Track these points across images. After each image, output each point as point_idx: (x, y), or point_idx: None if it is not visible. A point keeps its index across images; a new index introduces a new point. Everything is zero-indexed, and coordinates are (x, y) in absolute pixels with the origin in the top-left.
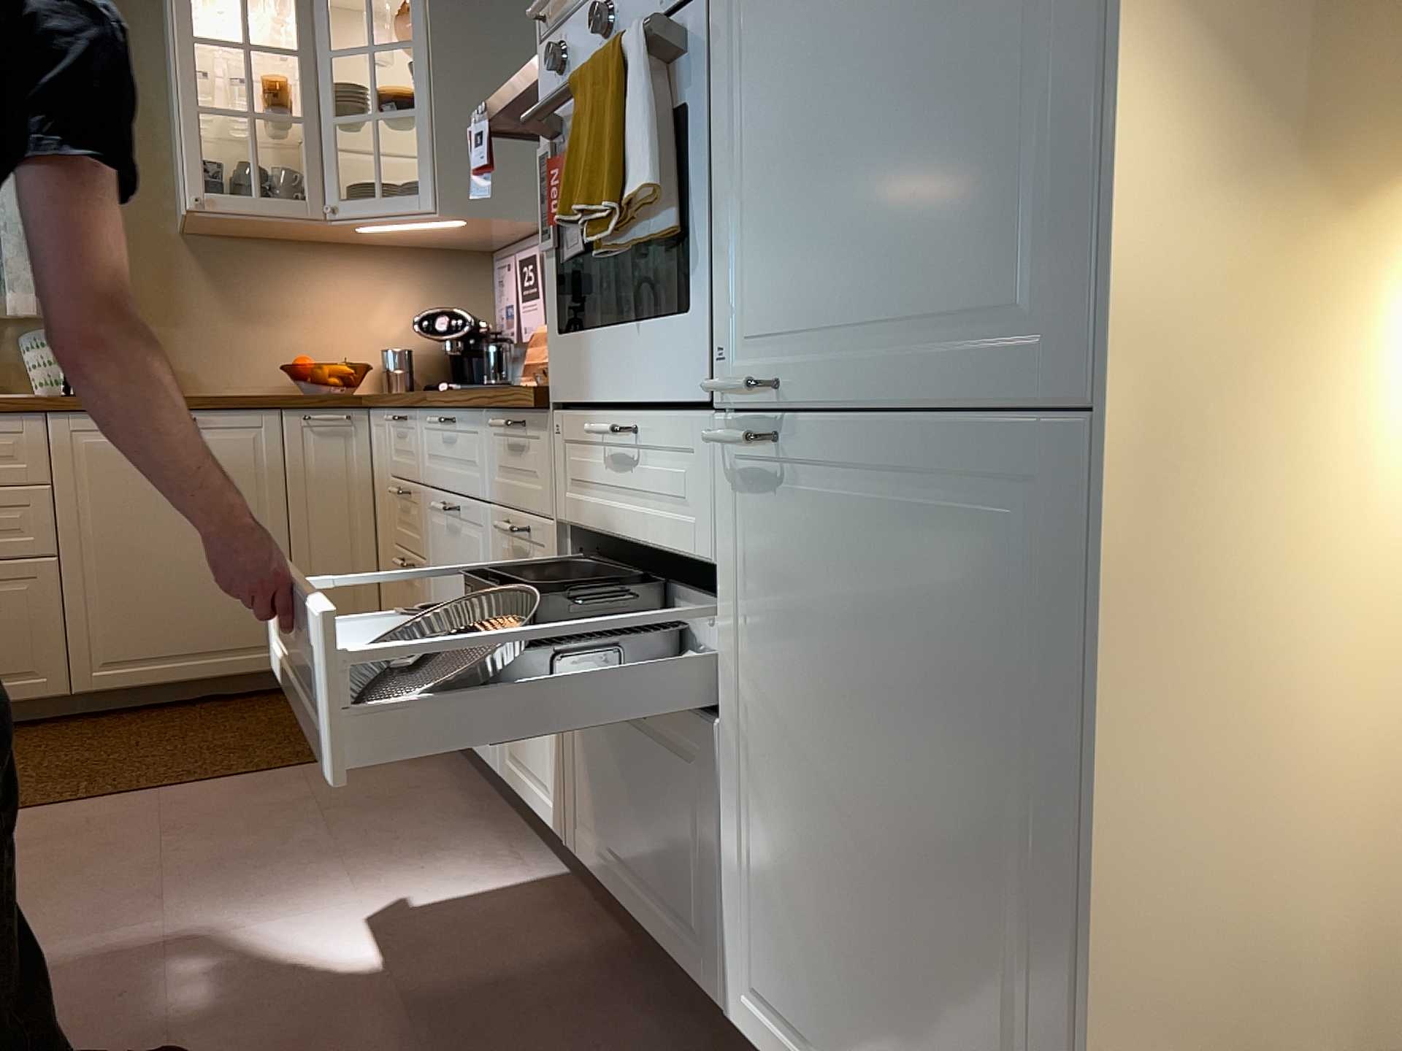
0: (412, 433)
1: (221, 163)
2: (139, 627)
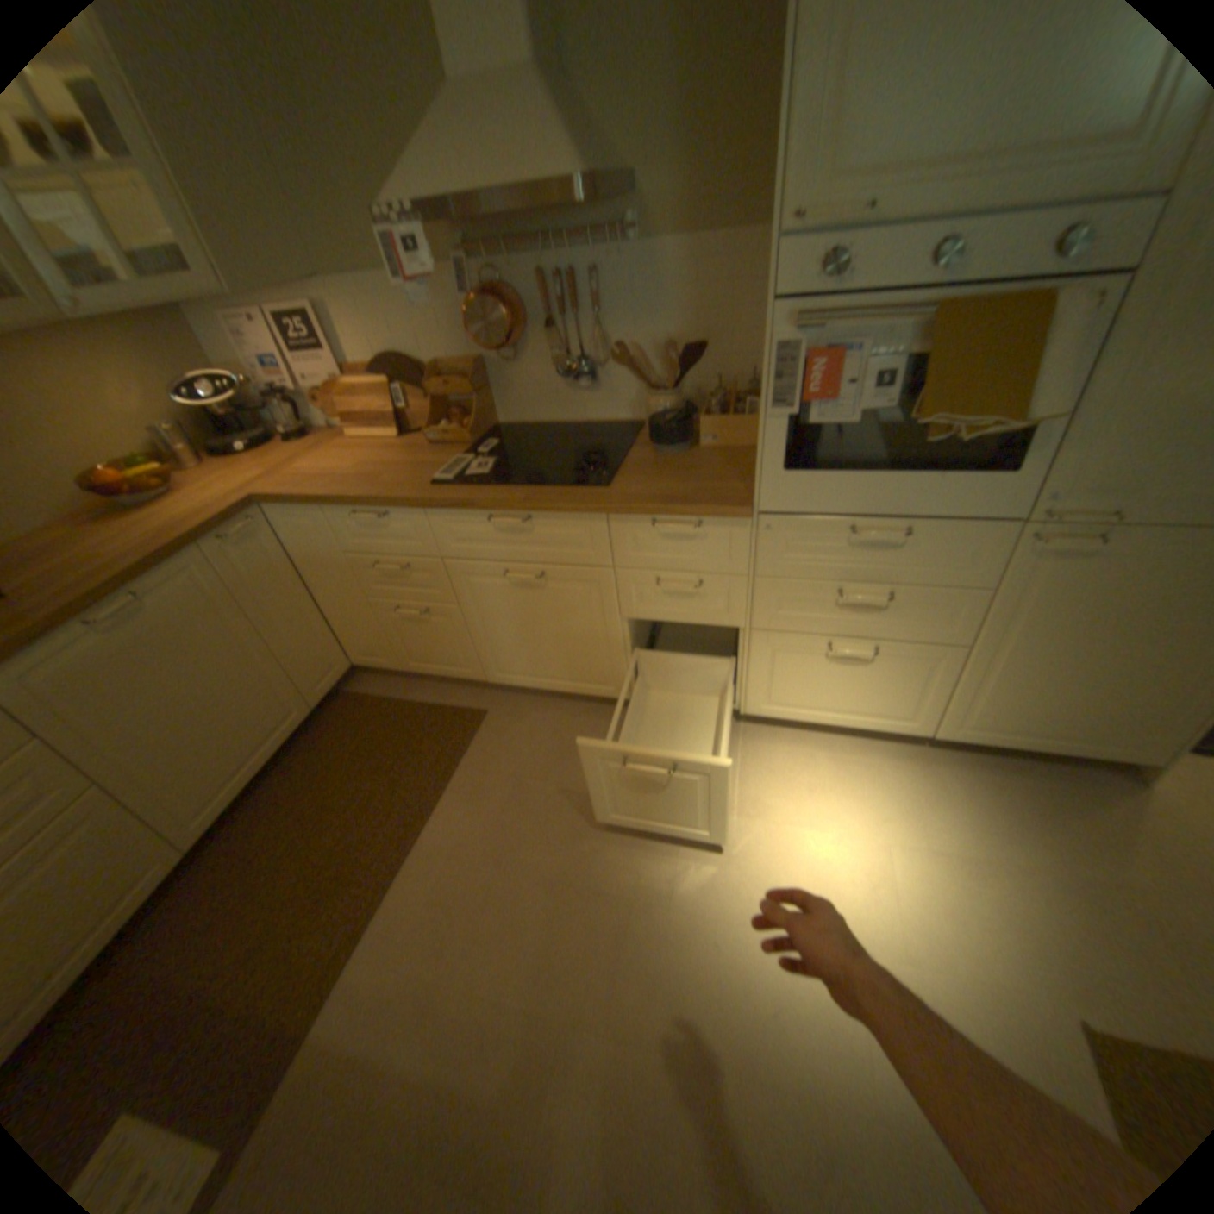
0: (406, 525)
1: None
2: (201, 774)
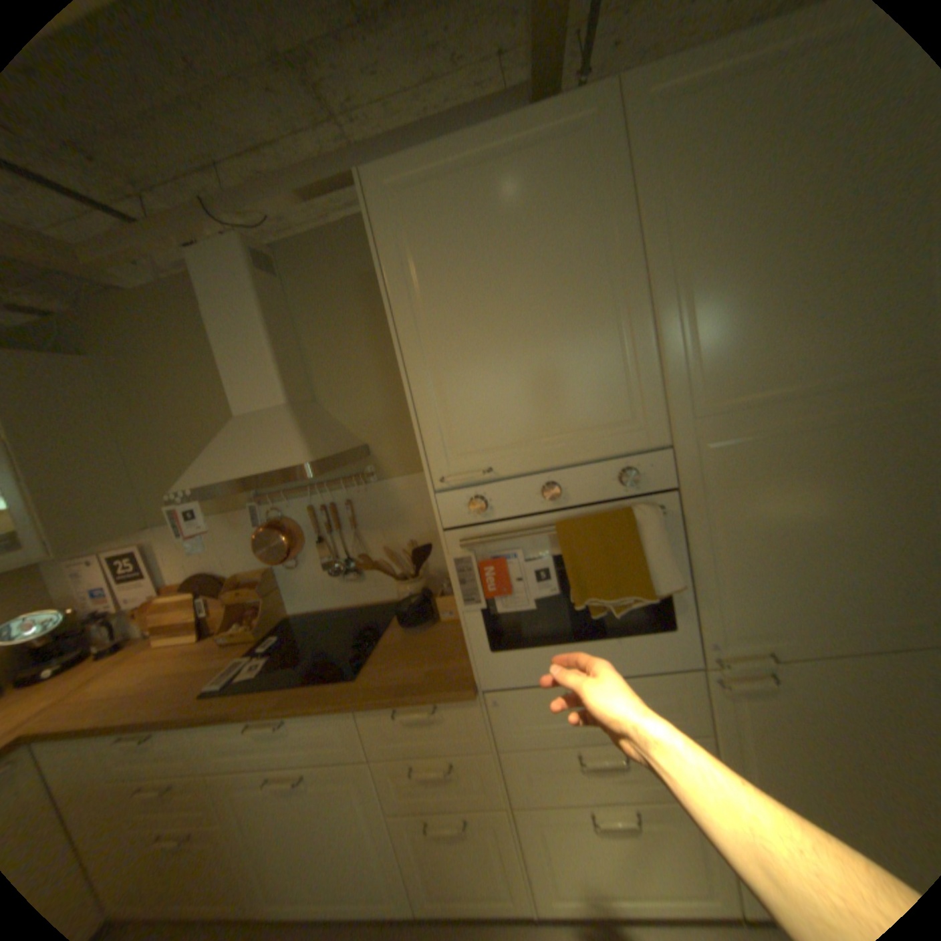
0: (168, 743)
1: None
2: None
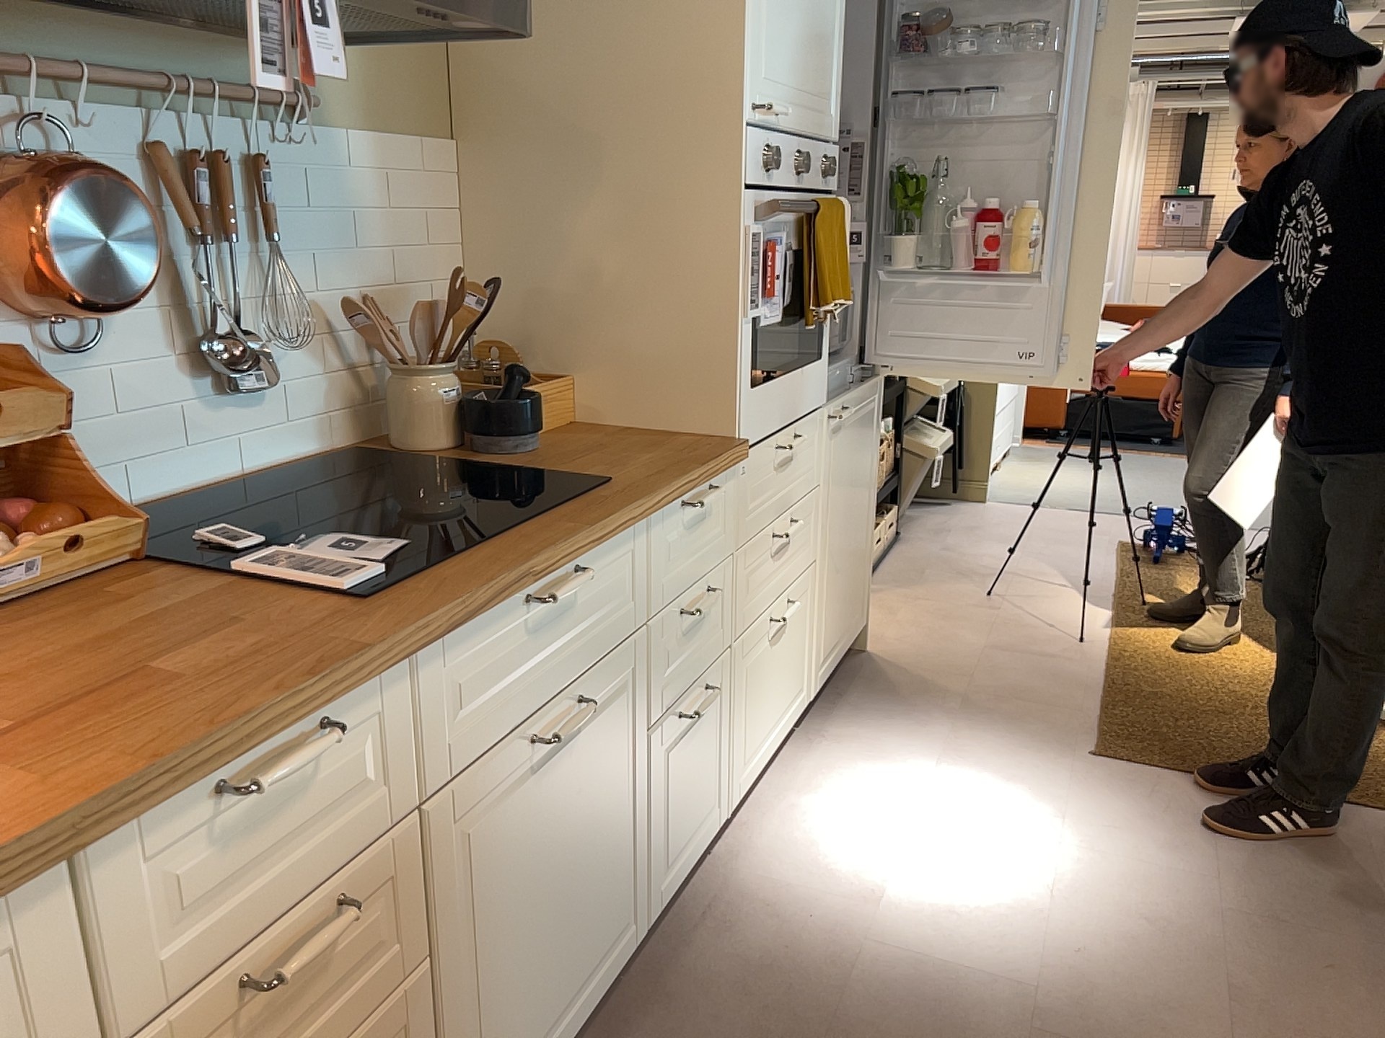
0: (352, 741)
1: None
2: None
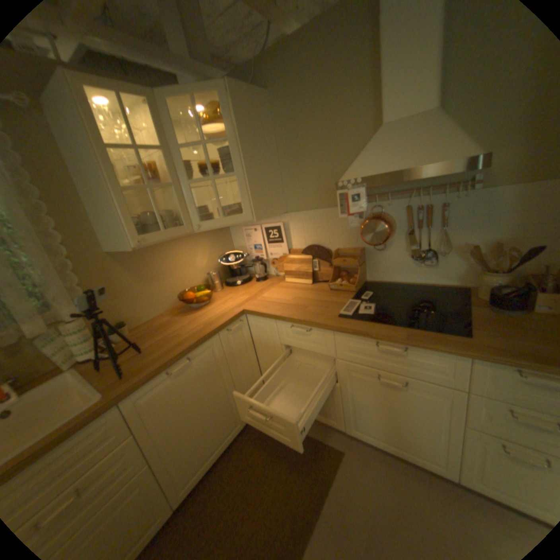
0: (320, 336)
1: (137, 216)
2: (192, 460)
